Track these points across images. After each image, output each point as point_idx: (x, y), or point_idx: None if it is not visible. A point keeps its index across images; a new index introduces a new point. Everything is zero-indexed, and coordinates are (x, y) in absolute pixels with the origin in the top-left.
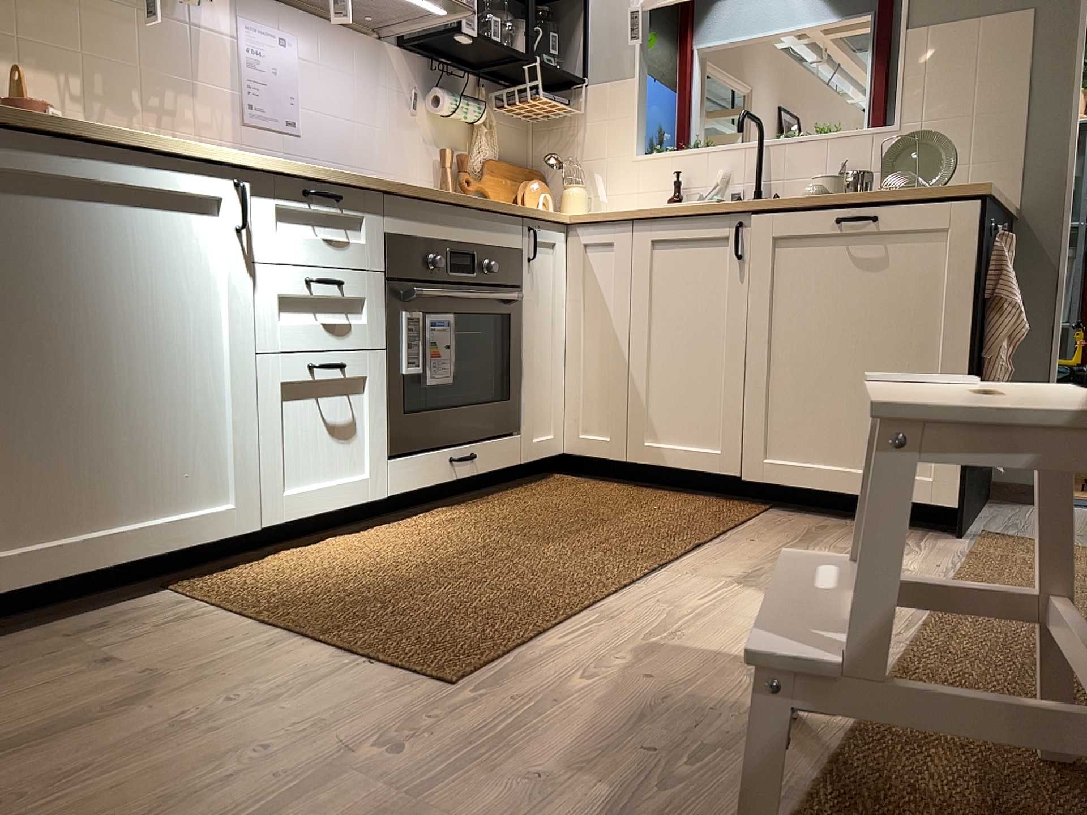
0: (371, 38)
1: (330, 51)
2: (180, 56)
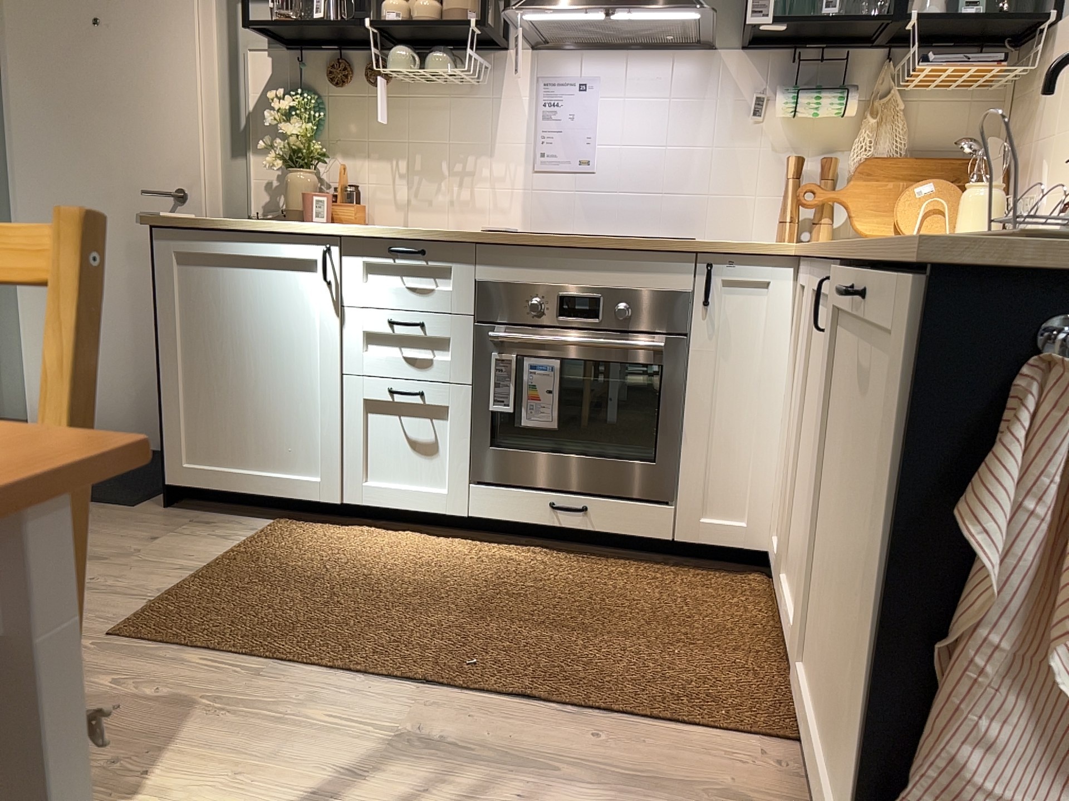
0: (695, 49)
1: (637, 77)
2: (477, 122)
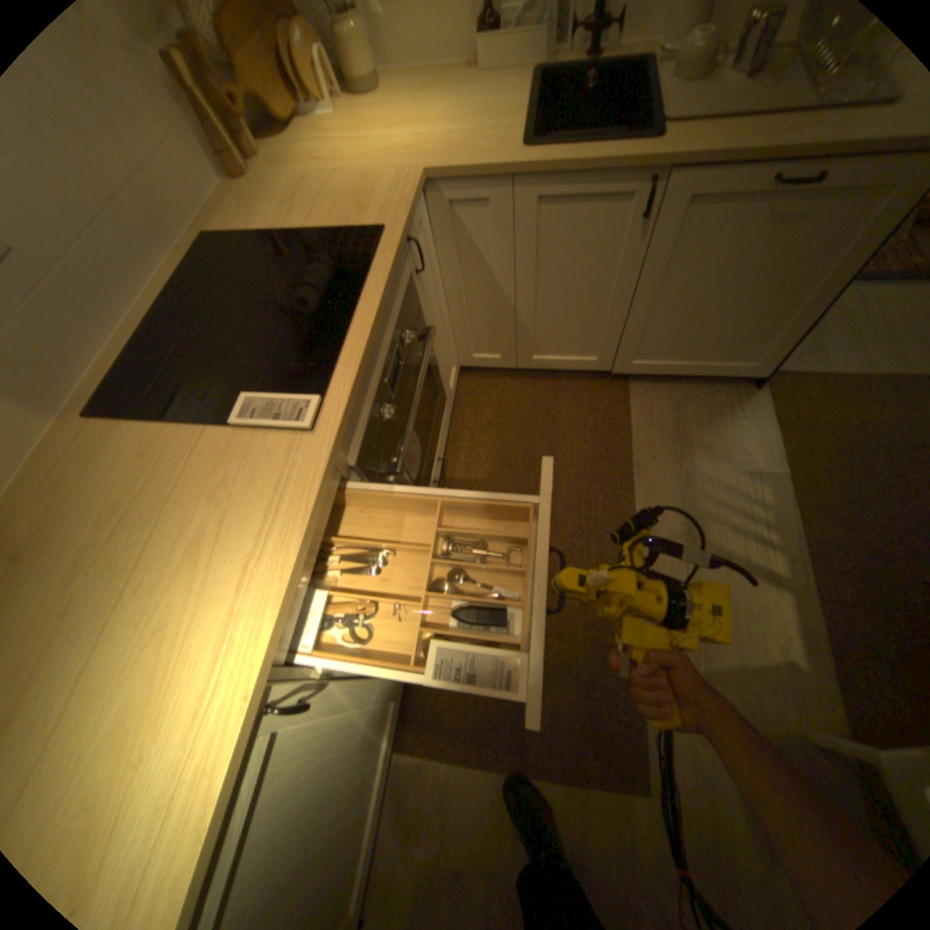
0: None
1: None
2: None
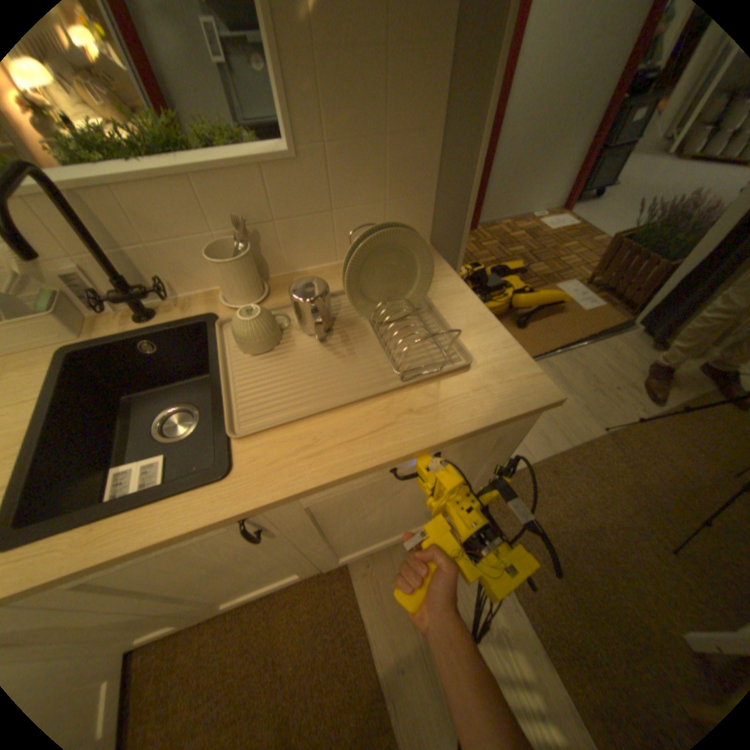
0: None
1: None
2: None
